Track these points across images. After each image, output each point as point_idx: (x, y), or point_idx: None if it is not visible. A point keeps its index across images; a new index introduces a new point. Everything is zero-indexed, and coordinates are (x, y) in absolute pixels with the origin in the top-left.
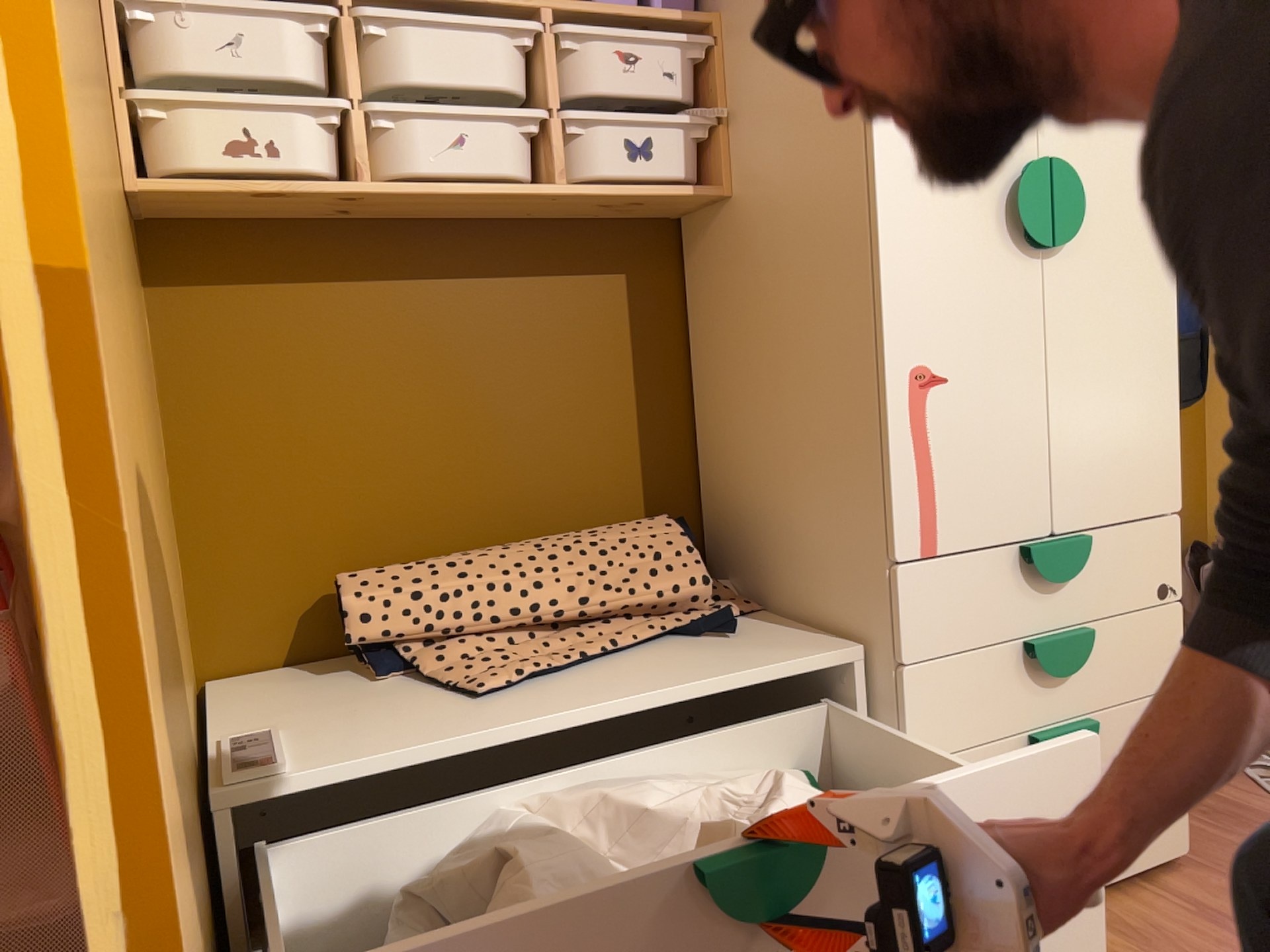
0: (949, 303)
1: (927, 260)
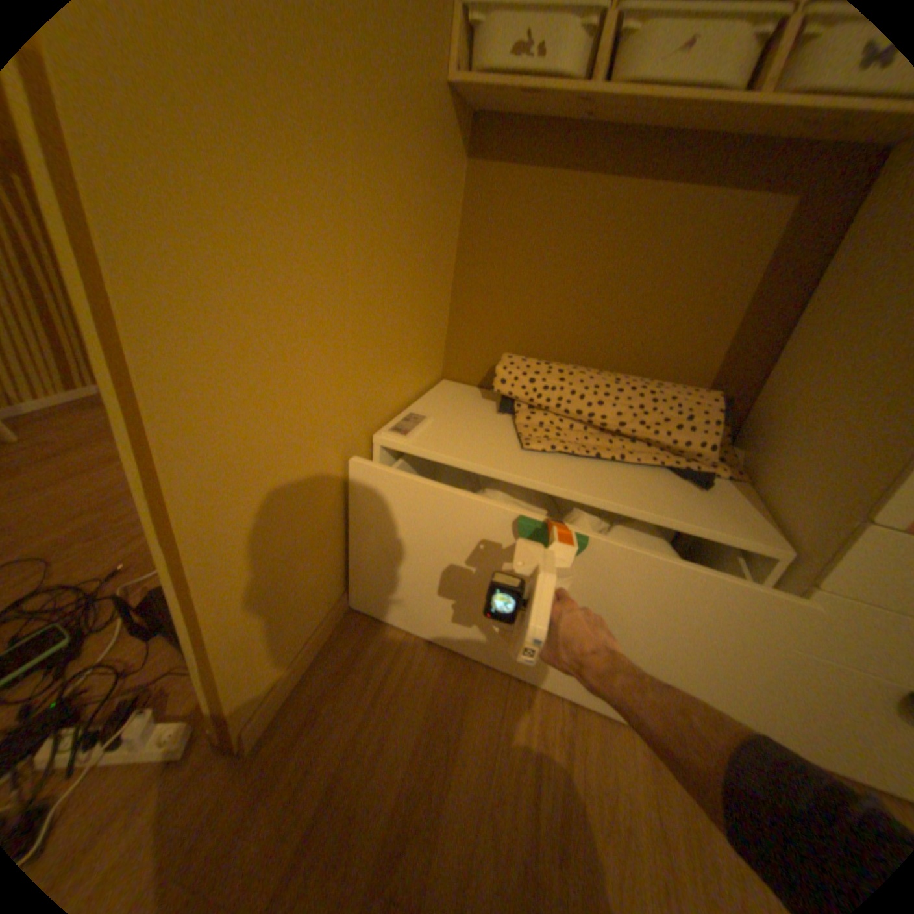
0: None
1: None
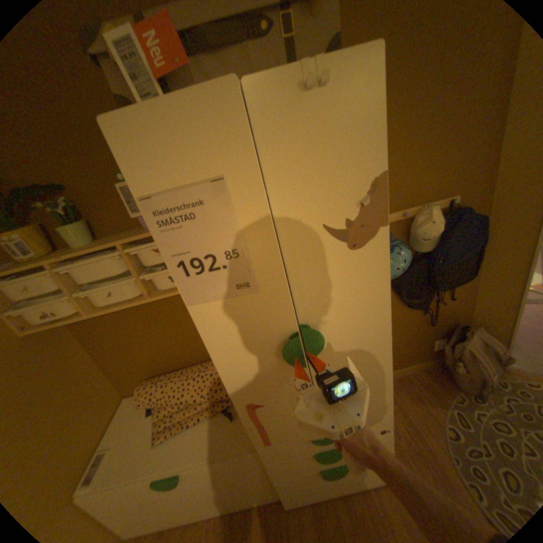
0: (258, 383)
1: (244, 373)
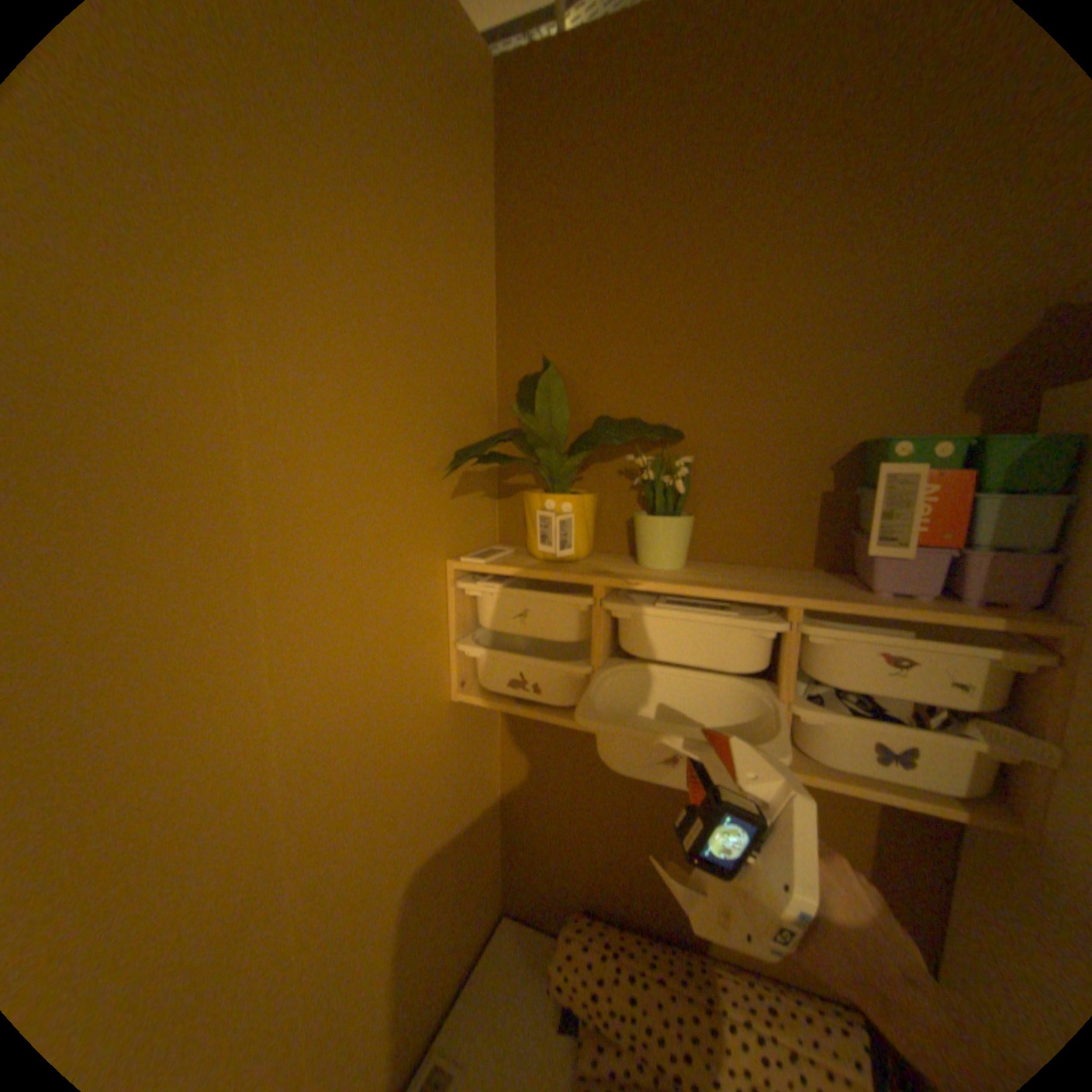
0: None
1: None
